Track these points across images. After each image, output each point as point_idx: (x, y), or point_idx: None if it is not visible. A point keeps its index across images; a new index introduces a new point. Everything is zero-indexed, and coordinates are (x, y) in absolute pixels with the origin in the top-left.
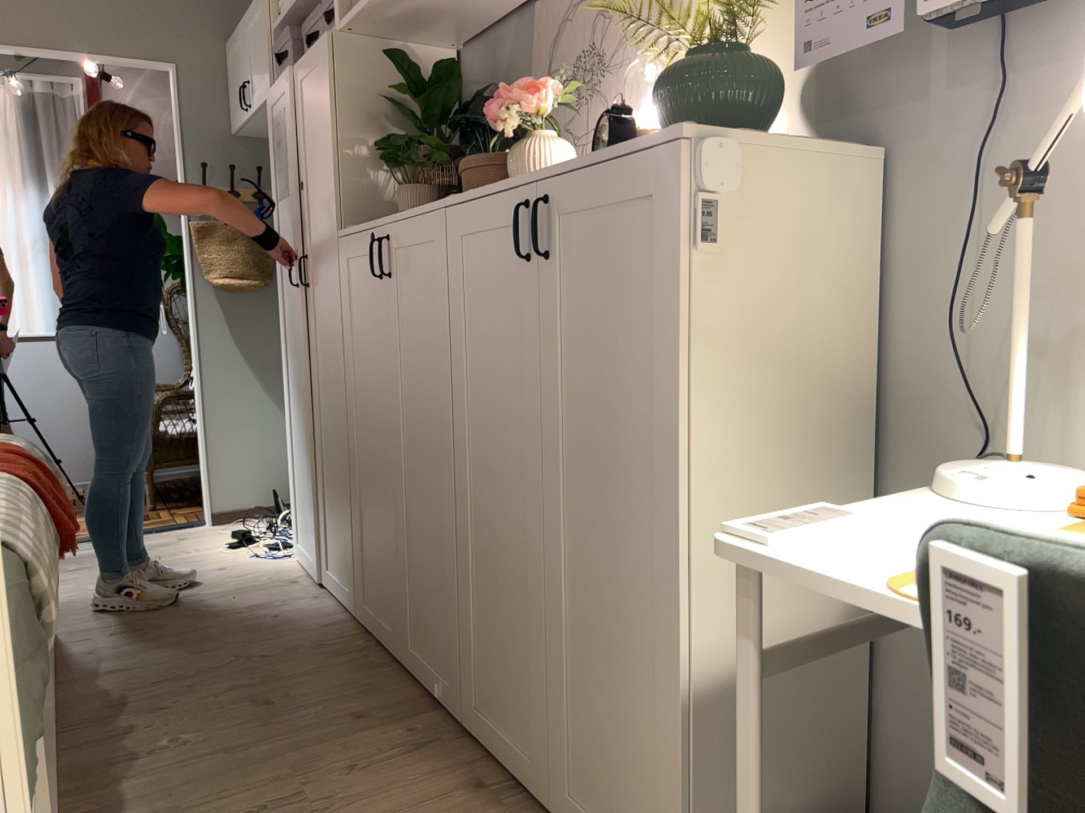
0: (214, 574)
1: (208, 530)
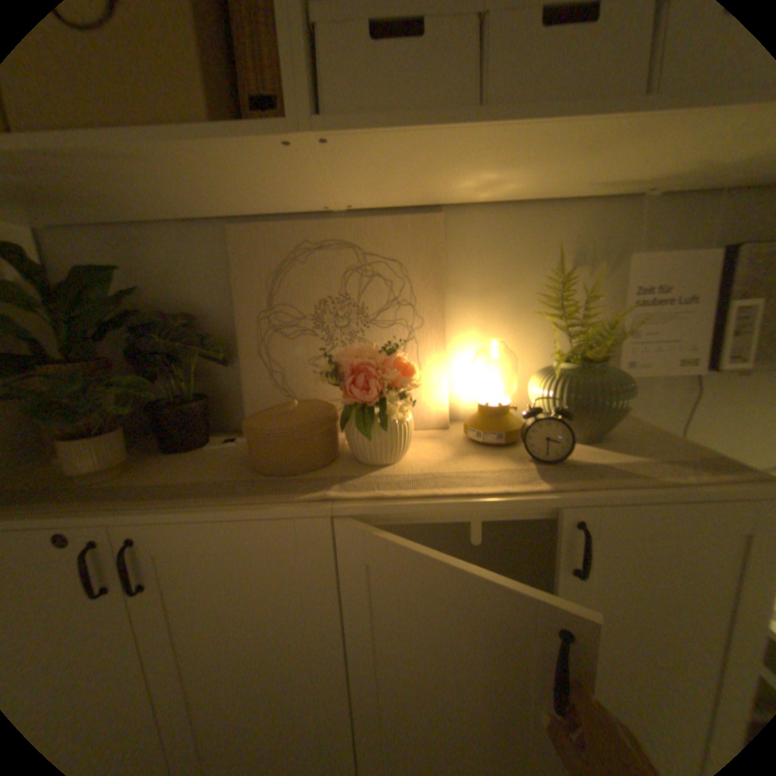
0: None
1: None
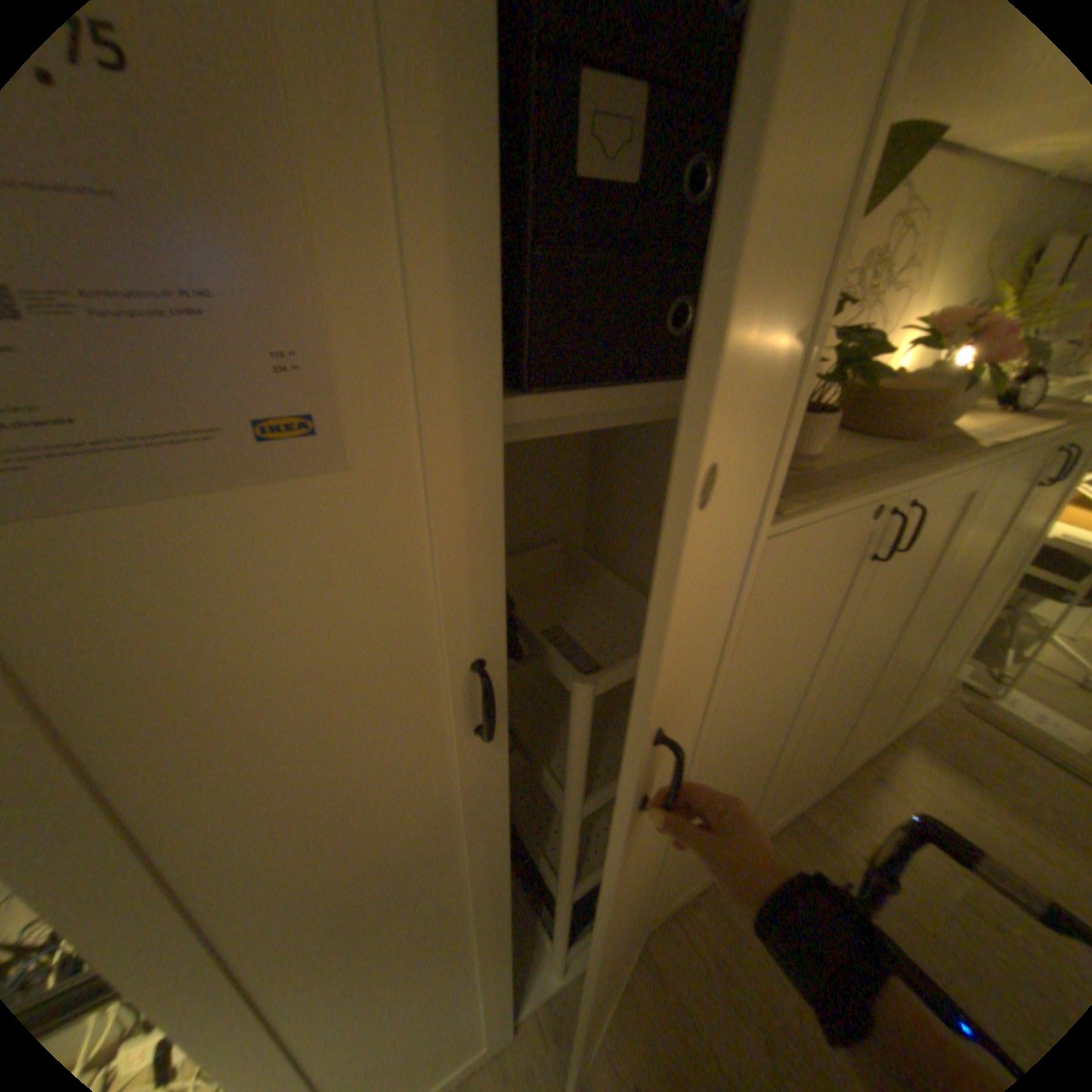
0: None
1: None
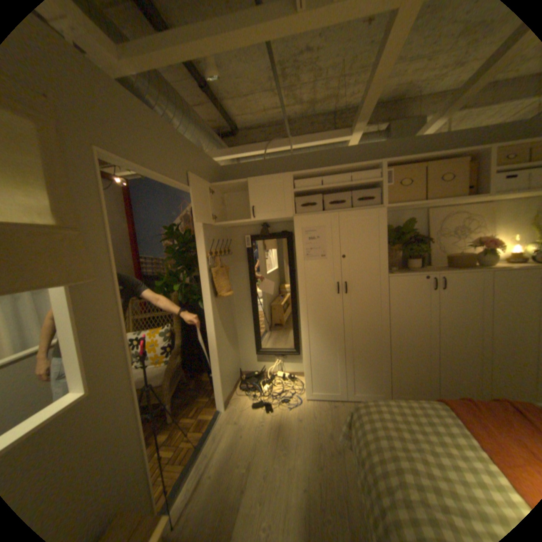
0: (304, 424)
1: (231, 414)
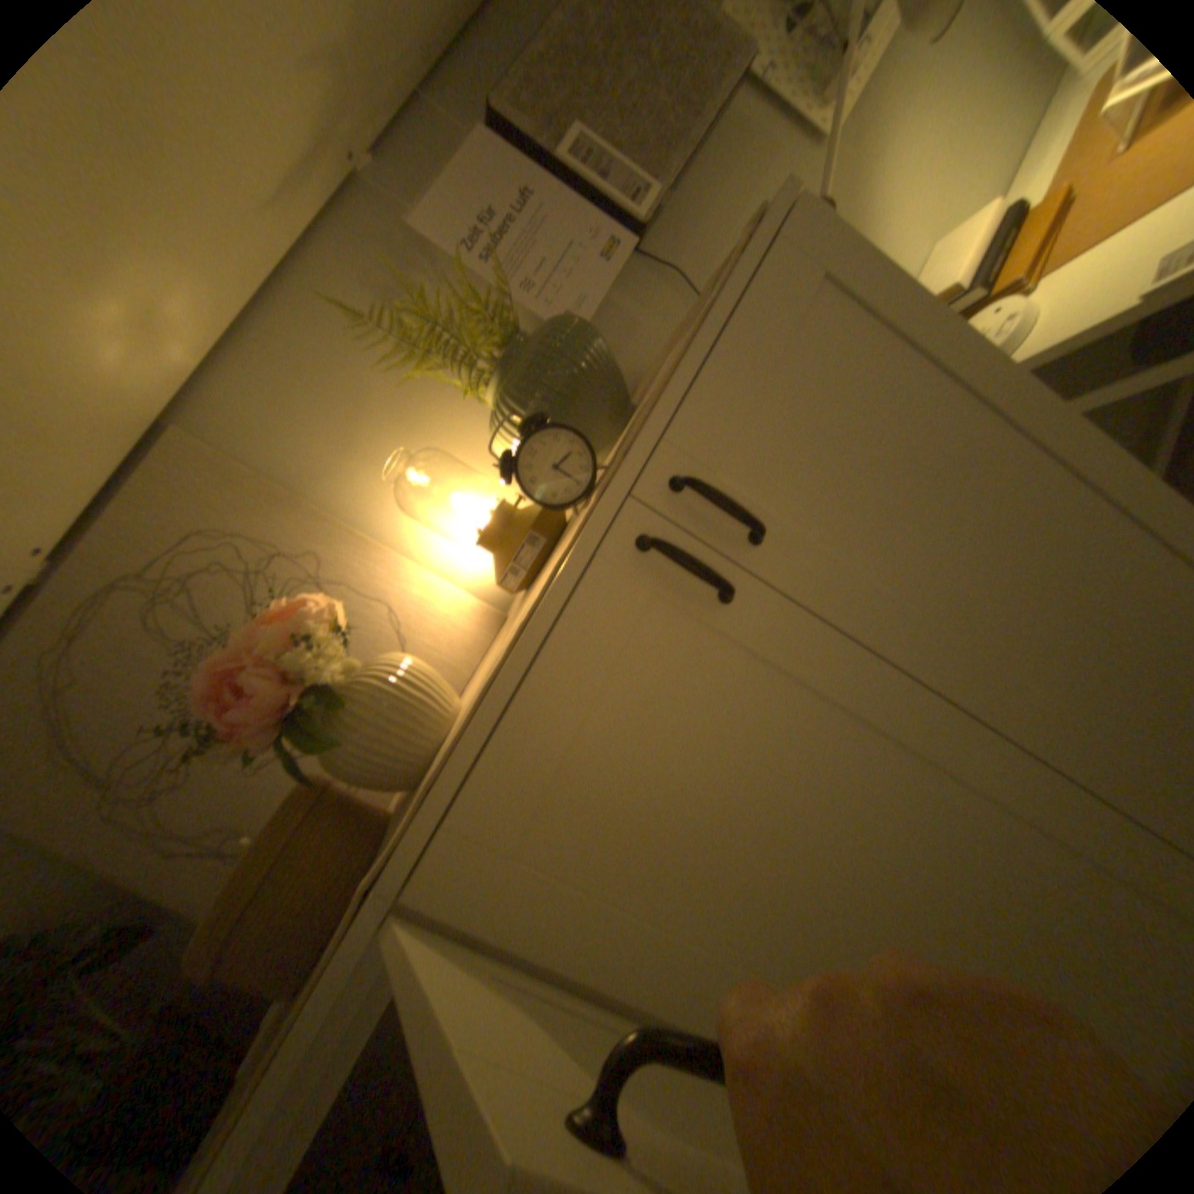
0: None
1: None
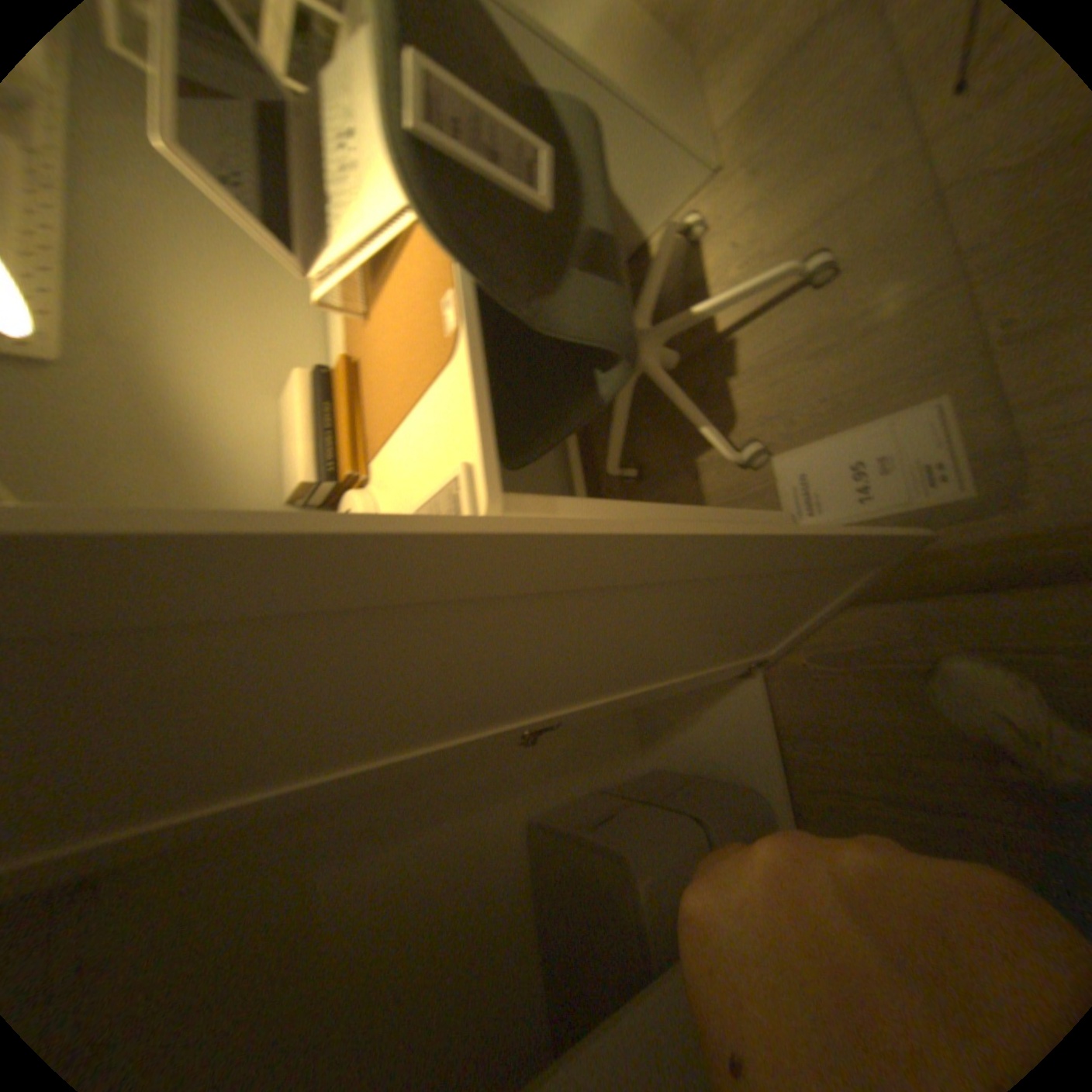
0: None
1: None
